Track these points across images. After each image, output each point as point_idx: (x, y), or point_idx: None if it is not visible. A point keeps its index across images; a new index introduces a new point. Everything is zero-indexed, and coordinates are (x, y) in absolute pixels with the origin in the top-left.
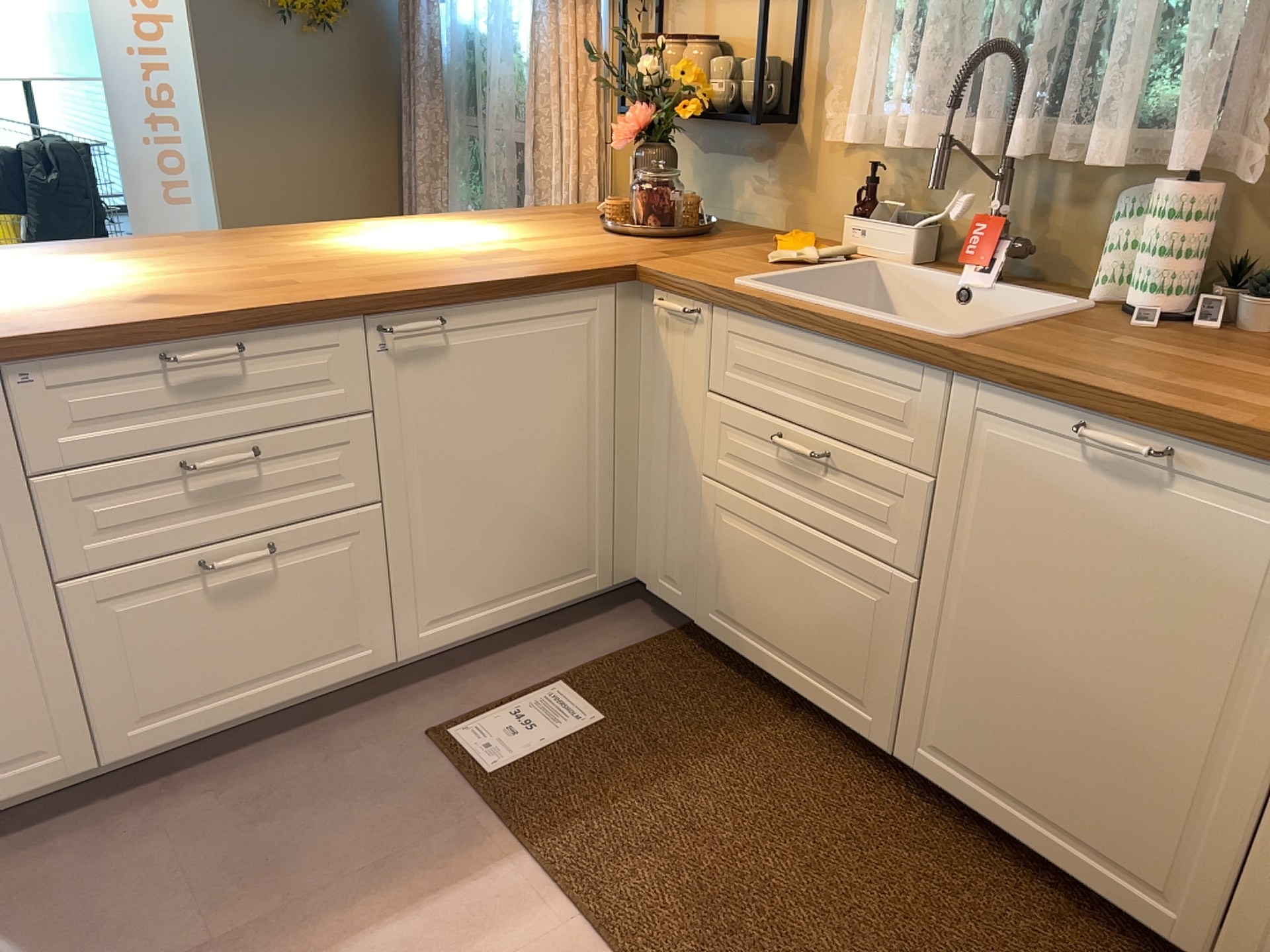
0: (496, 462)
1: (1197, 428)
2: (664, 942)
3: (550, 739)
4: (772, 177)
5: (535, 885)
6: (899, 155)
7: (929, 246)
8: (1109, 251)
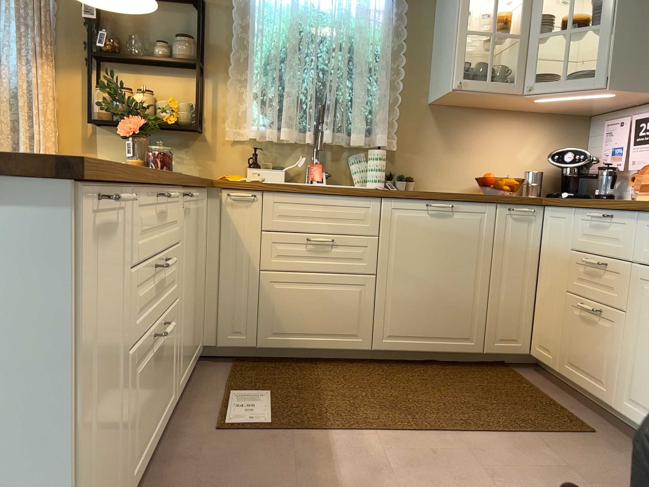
0: (191, 277)
1: (460, 196)
2: (401, 422)
3: (266, 406)
4: (190, 155)
5: (348, 436)
6: (261, 144)
7: (285, 177)
8: (349, 173)
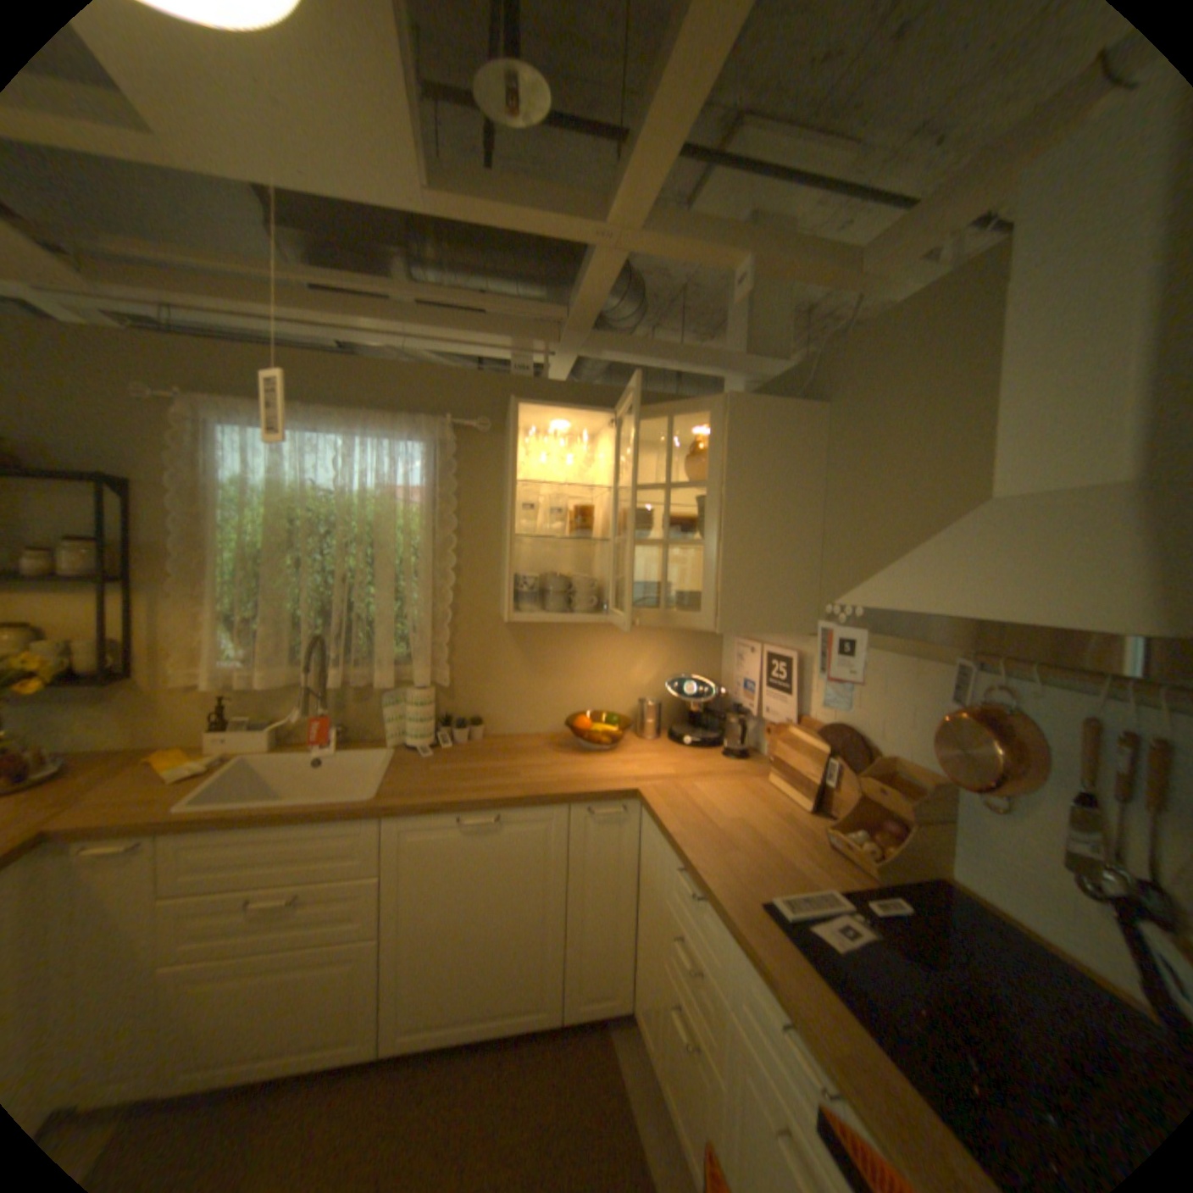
0: None
1: (508, 802)
2: None
3: None
4: (110, 713)
5: None
6: (236, 687)
7: (275, 737)
8: (384, 719)
